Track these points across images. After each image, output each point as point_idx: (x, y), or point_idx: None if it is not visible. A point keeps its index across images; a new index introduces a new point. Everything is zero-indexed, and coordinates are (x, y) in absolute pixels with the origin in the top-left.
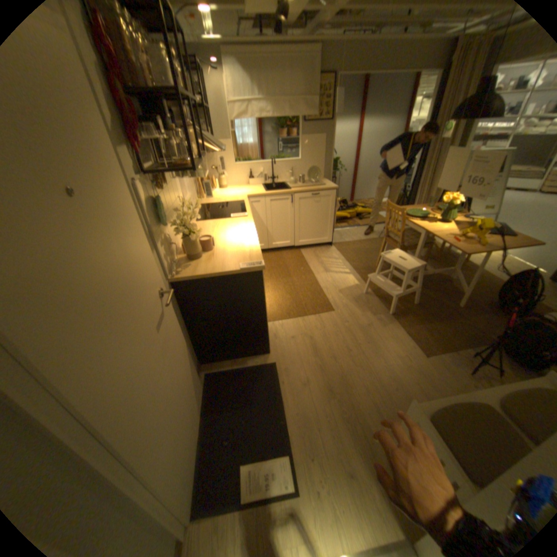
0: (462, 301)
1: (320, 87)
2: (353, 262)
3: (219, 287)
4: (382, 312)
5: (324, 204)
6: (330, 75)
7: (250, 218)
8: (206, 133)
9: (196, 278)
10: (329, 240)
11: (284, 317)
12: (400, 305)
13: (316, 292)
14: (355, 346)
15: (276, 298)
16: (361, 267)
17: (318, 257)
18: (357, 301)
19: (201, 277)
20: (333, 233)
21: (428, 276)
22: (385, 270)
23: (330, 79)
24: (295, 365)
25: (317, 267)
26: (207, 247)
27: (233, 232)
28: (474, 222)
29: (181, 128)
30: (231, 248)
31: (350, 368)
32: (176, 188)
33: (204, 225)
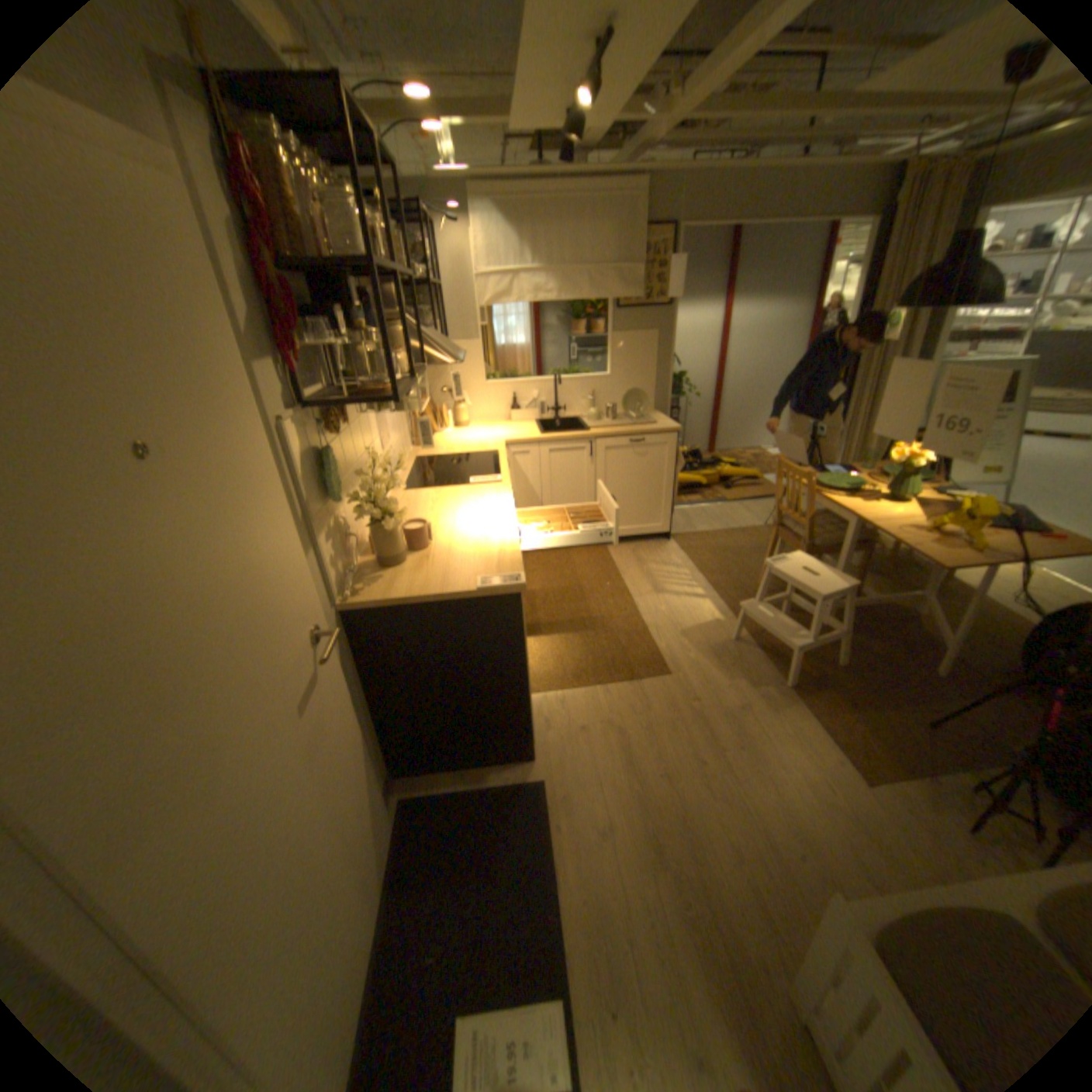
0: (944, 665)
1: (649, 249)
2: (713, 575)
3: (436, 623)
4: (772, 682)
5: (655, 460)
6: (667, 229)
7: (507, 488)
8: (431, 332)
9: (390, 604)
10: (666, 529)
11: (569, 685)
12: (810, 667)
13: (635, 634)
14: (714, 754)
15: (555, 644)
16: (729, 584)
17: (641, 562)
18: (719, 656)
19: (401, 602)
20: (673, 515)
21: (869, 607)
22: (778, 592)
23: (666, 235)
24: (587, 791)
25: (638, 583)
26: (419, 543)
27: (471, 515)
28: (958, 502)
29: (379, 327)
30: (464, 547)
31: (703, 805)
32: (368, 431)
33: (418, 498)
